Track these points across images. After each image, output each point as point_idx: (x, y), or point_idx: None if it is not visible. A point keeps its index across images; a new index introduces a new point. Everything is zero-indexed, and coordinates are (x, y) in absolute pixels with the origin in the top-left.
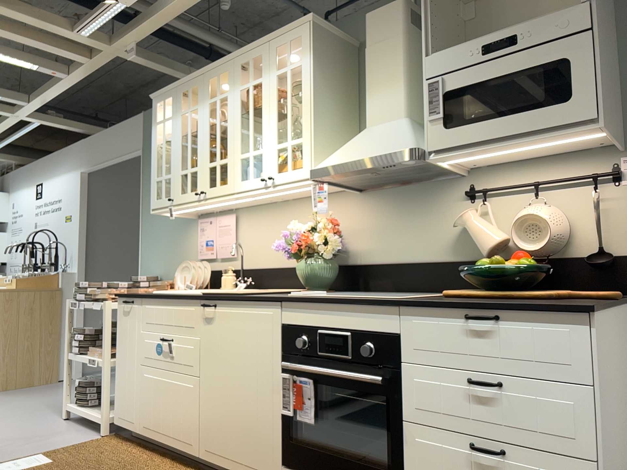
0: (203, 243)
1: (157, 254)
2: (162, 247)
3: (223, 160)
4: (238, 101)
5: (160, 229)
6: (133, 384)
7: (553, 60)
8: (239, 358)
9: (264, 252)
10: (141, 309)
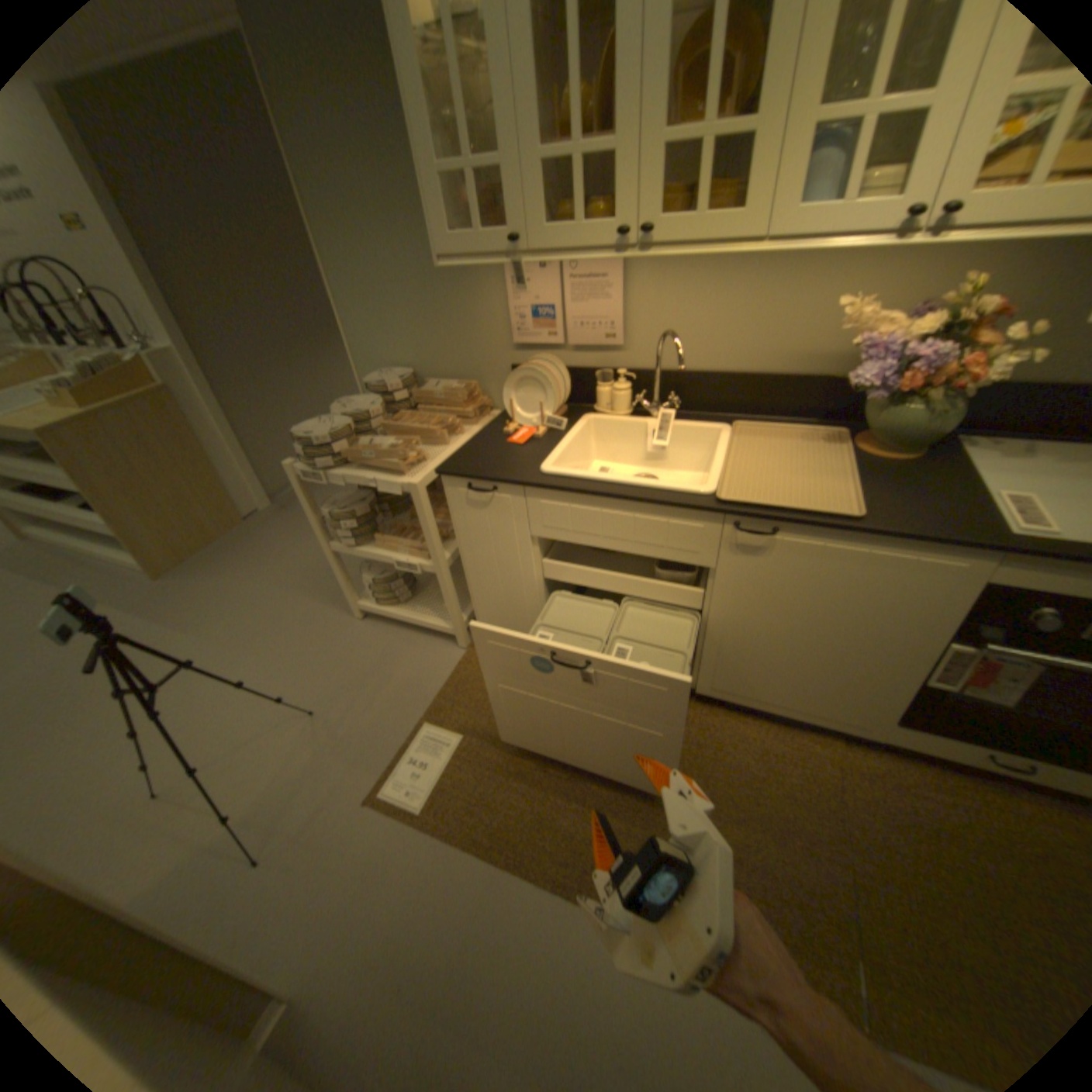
0: (525, 312)
1: (388, 325)
2: (398, 312)
3: (736, 123)
4: None
5: (381, 271)
6: (522, 602)
7: None
8: (832, 611)
9: (701, 340)
10: (525, 505)
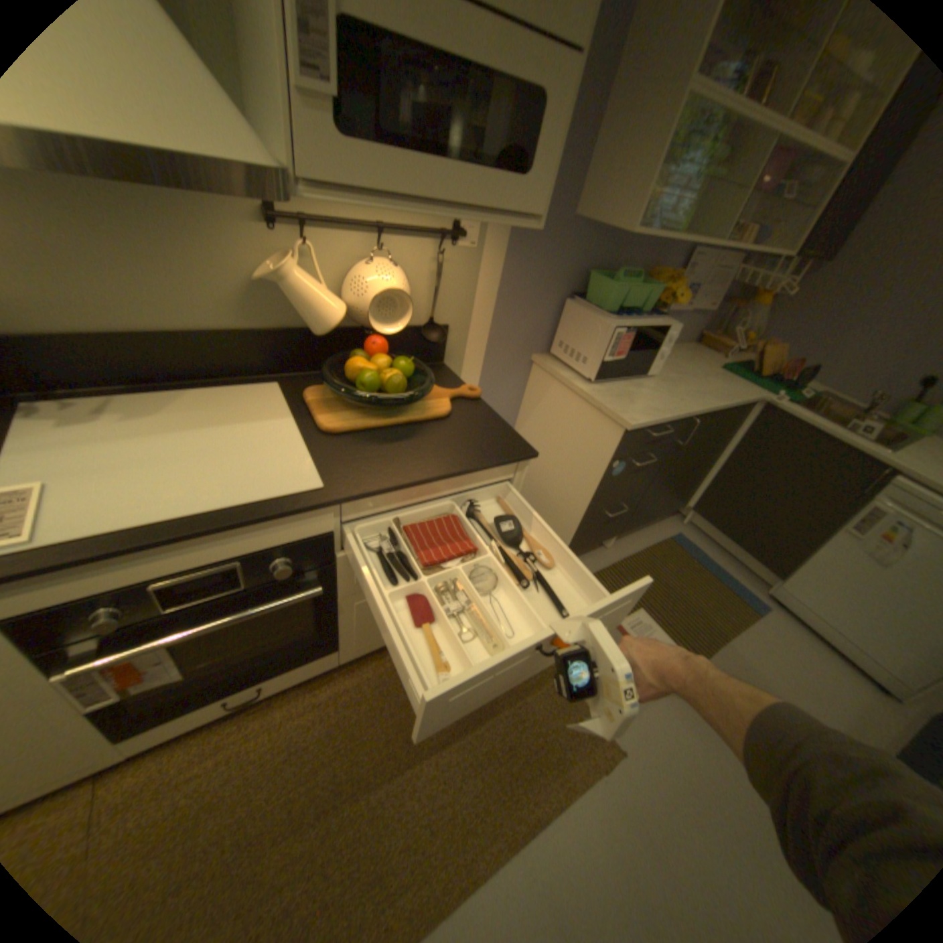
0: None
1: None
2: None
3: None
4: None
5: None
6: None
7: (533, 82)
8: None
9: None
10: None
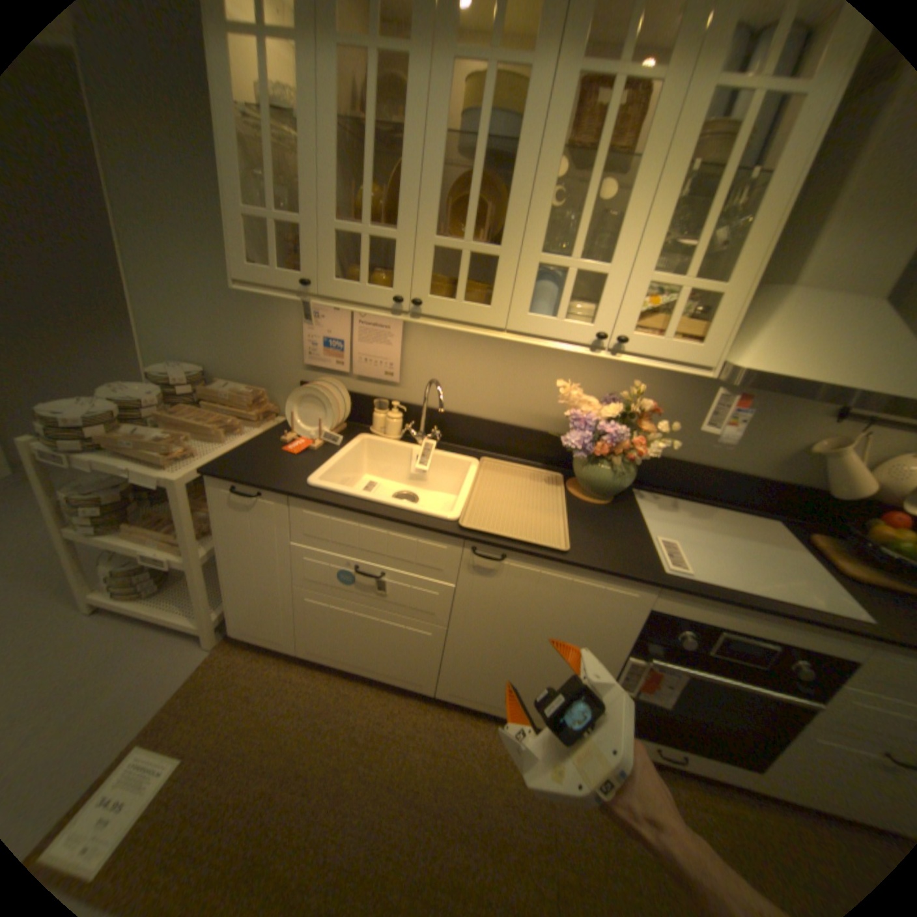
0: (318, 340)
1: (185, 324)
2: (197, 315)
3: (487, 247)
4: (567, 105)
5: (185, 277)
6: (276, 604)
7: None
8: (545, 627)
9: (461, 390)
10: (288, 512)
